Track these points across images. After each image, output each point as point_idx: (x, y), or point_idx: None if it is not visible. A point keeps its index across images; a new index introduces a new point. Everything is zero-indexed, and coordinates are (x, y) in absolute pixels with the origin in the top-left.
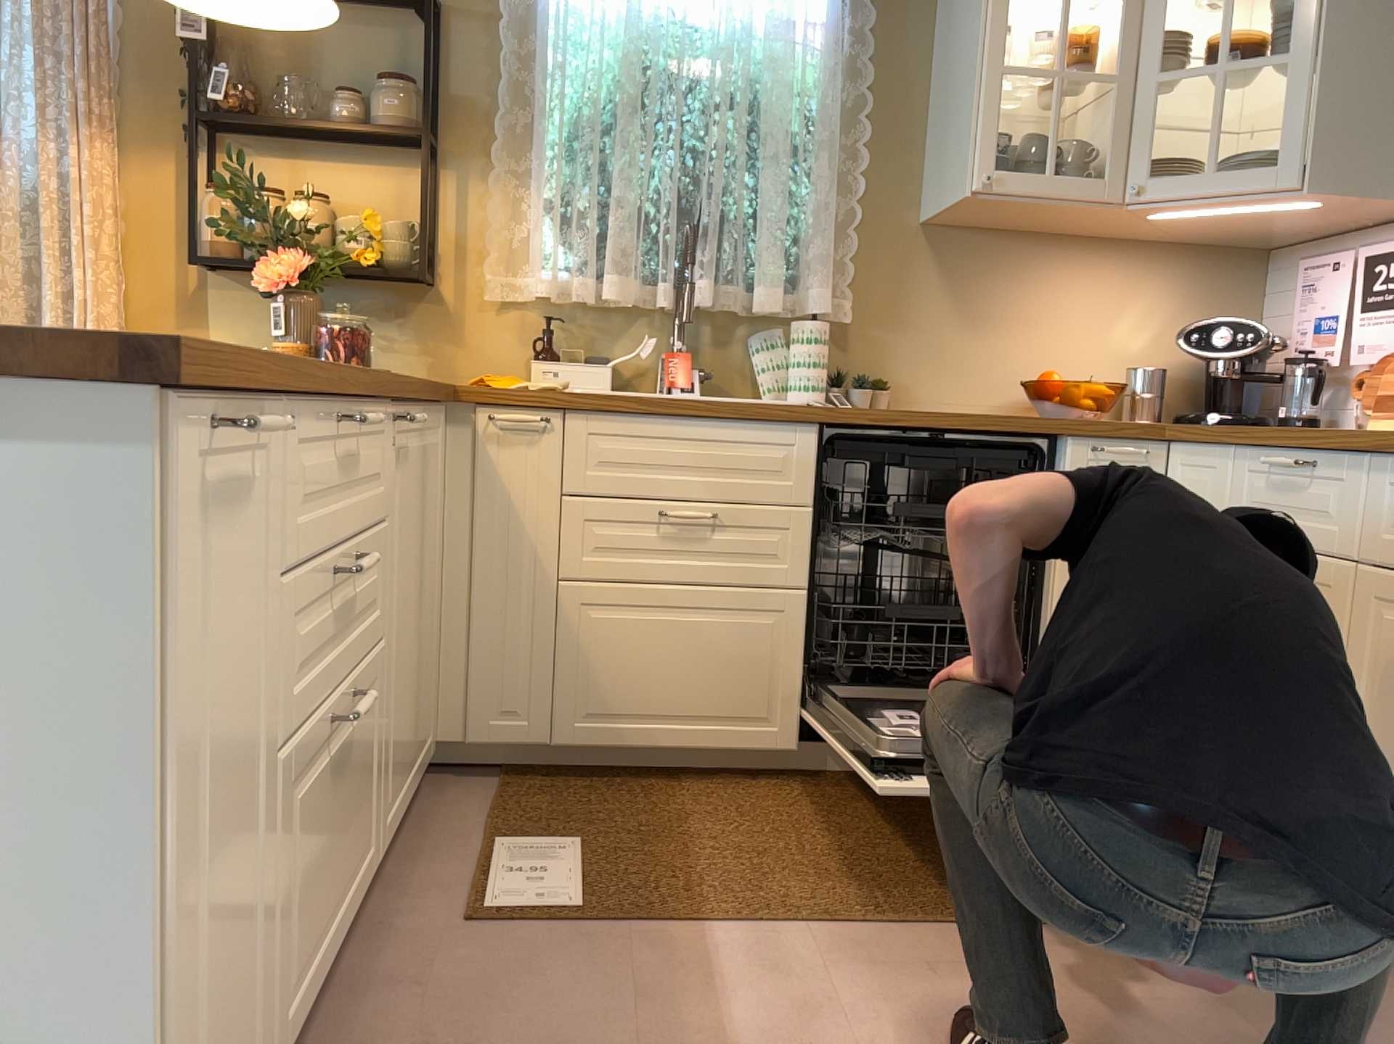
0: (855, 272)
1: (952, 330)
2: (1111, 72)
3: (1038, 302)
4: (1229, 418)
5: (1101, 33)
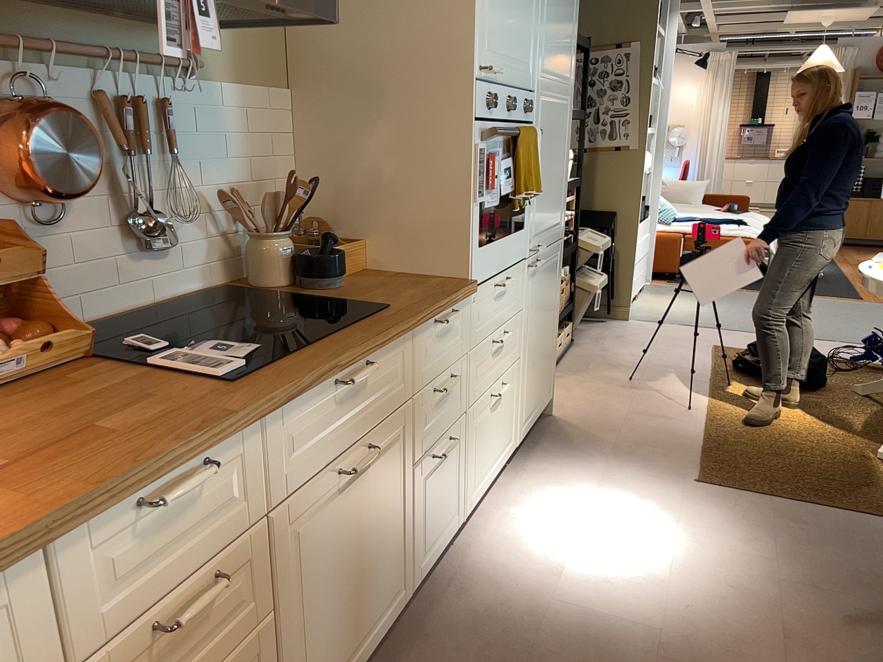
0: None
1: None
2: None
3: None
4: None
5: None
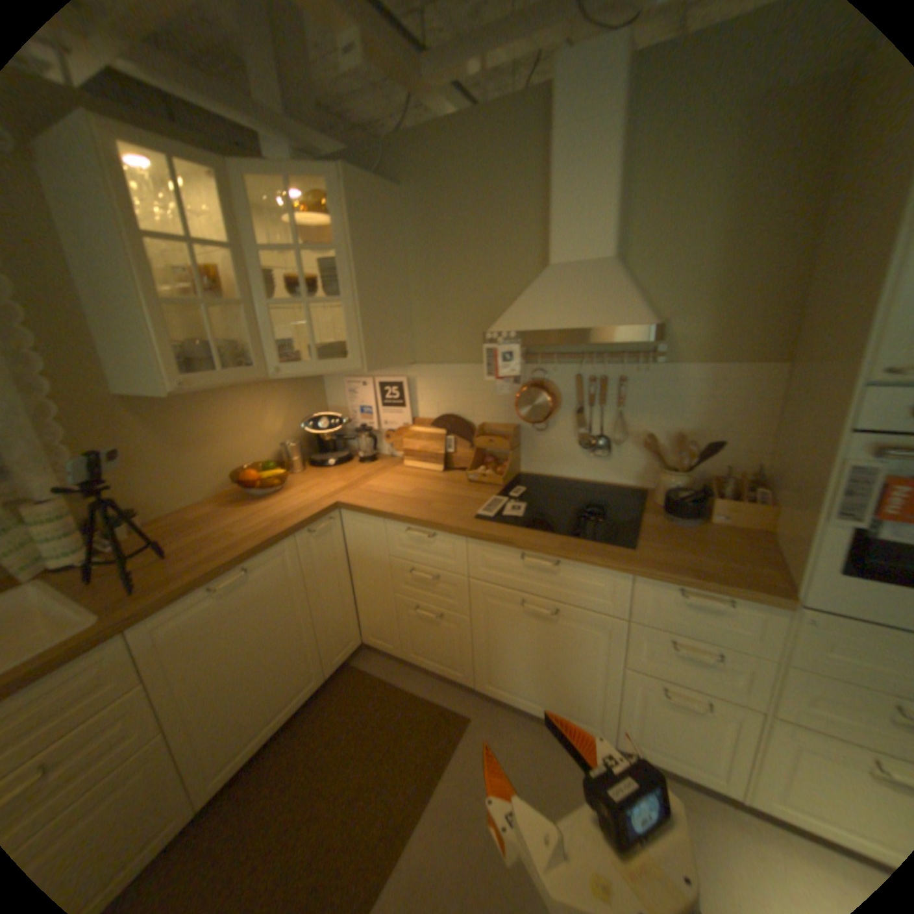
0: (67, 446)
1: (167, 459)
2: (230, 291)
3: (218, 423)
4: (339, 462)
5: (211, 259)
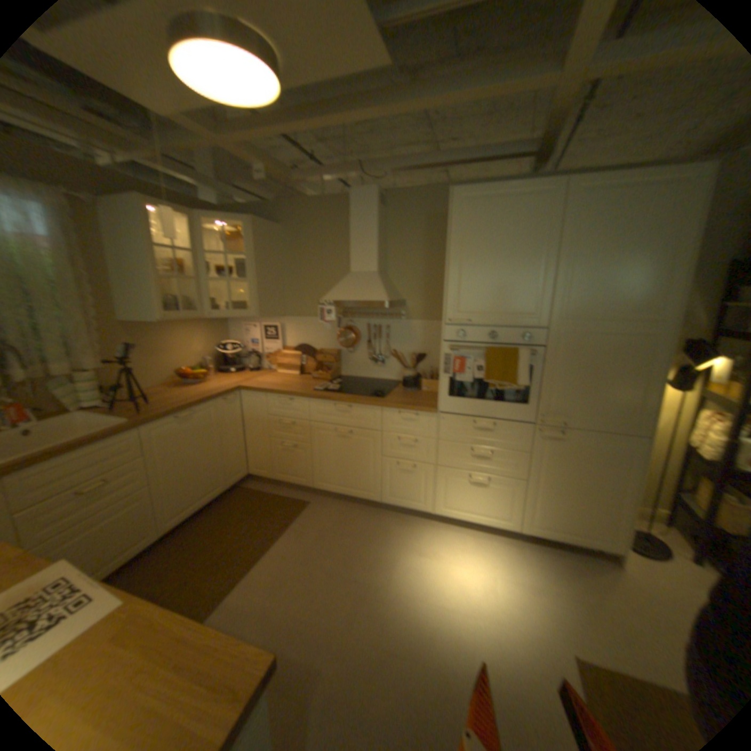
0: (95, 347)
1: (141, 361)
2: (188, 274)
3: (169, 344)
4: (238, 372)
5: (178, 257)
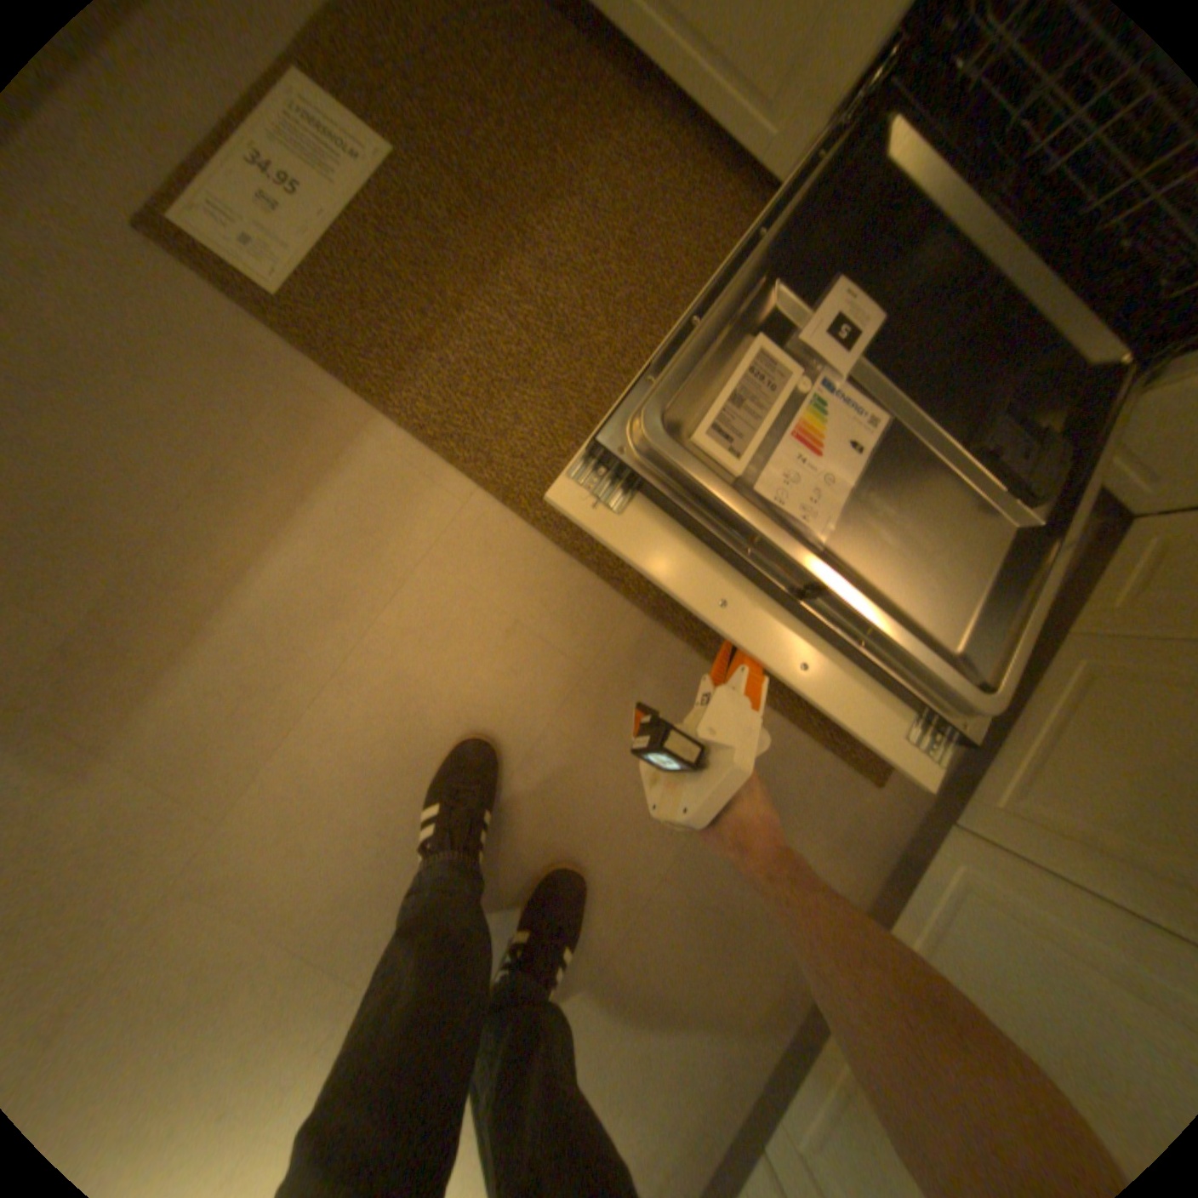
0: None
1: None
2: None
3: None
4: None
5: None
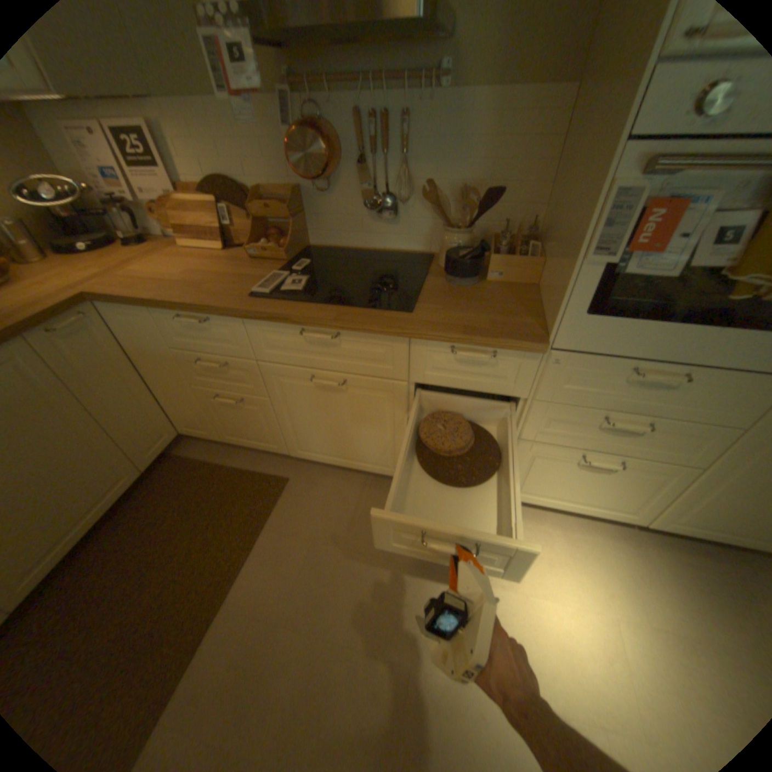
0: None
1: None
2: None
3: None
4: (91, 246)
5: None
